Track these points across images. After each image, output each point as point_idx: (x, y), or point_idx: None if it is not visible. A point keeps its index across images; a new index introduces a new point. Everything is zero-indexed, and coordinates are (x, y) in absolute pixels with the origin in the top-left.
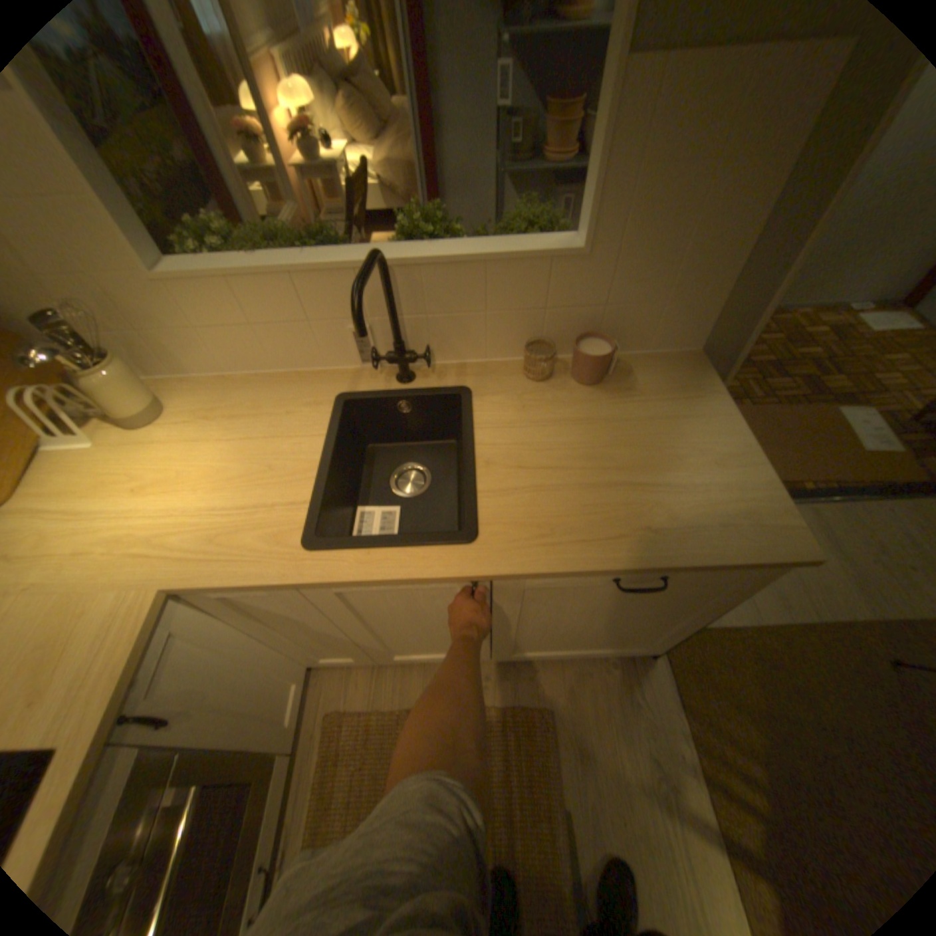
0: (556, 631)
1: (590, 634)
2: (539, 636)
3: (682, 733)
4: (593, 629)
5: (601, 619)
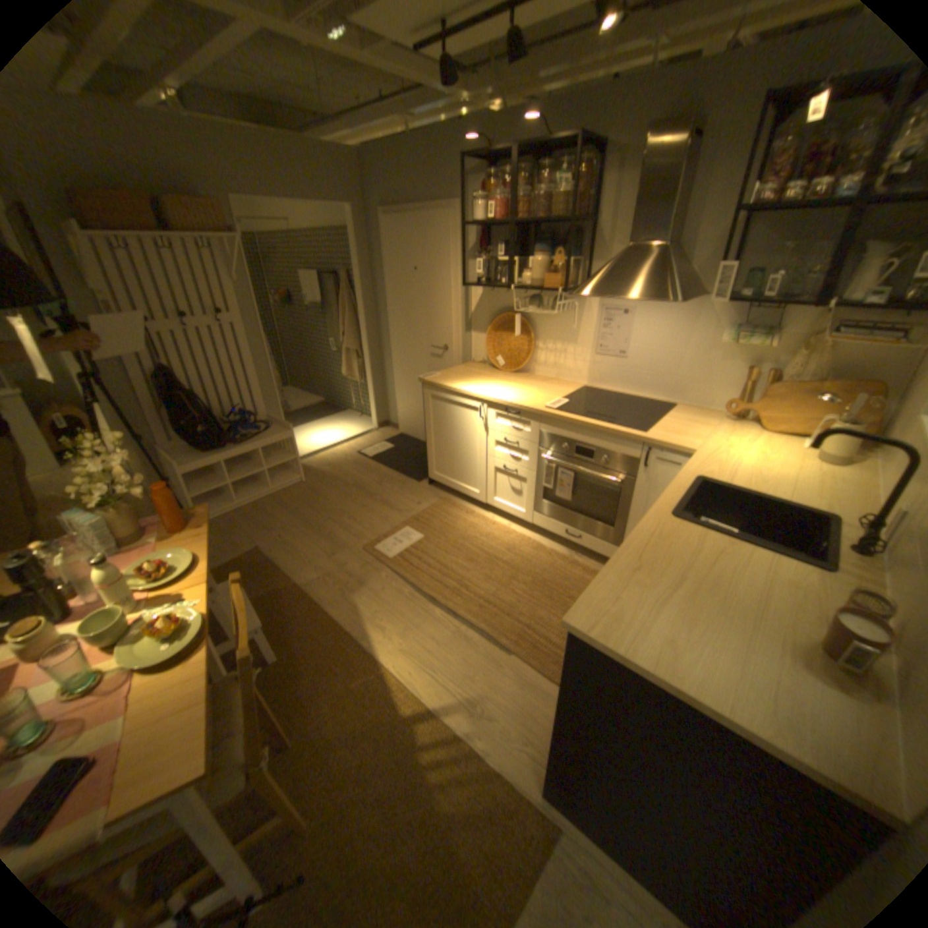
0: None
1: None
2: None
3: (488, 760)
4: None
5: None
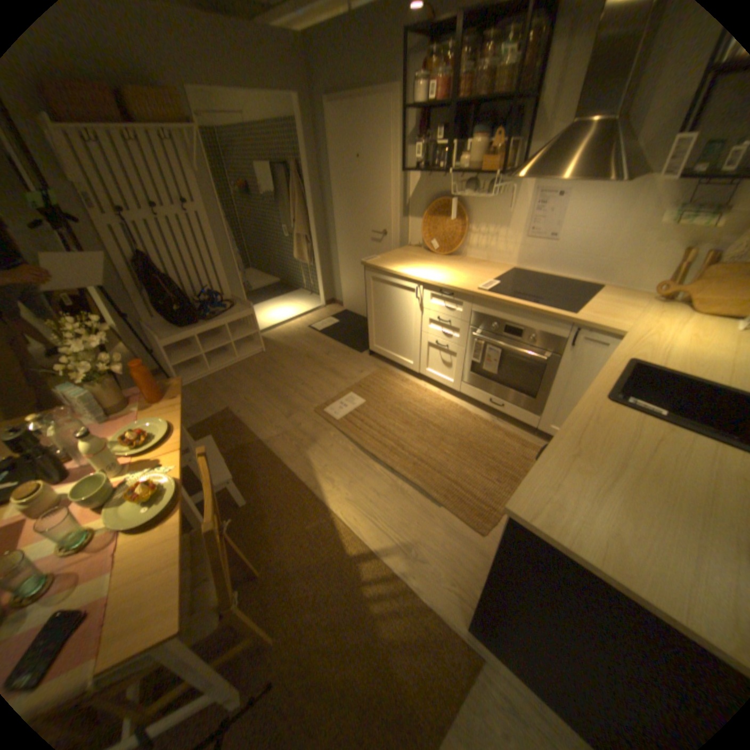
0: None
1: None
2: None
3: (422, 596)
4: None
5: None
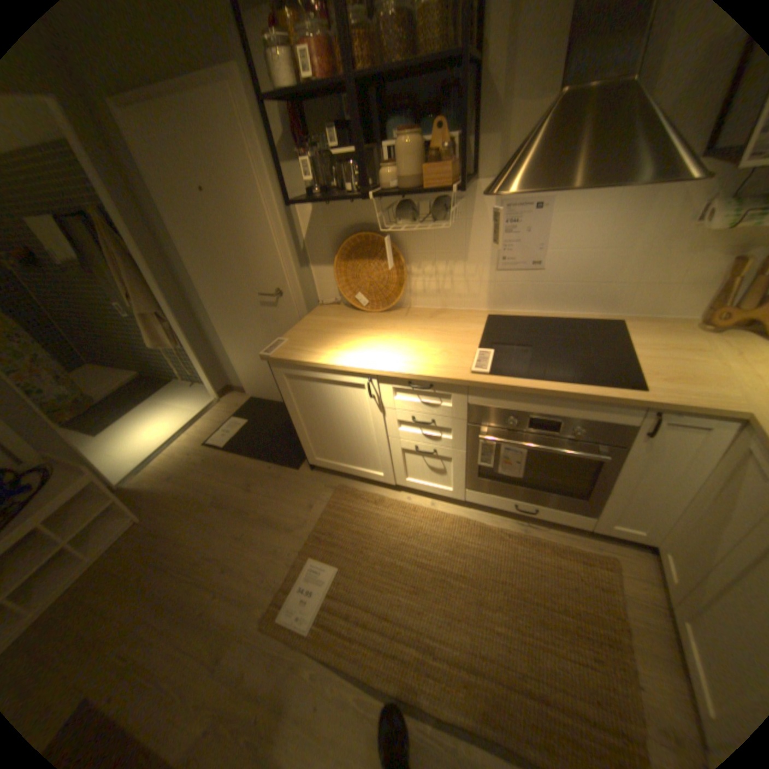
0: None
1: None
2: None
3: None
4: None
5: None
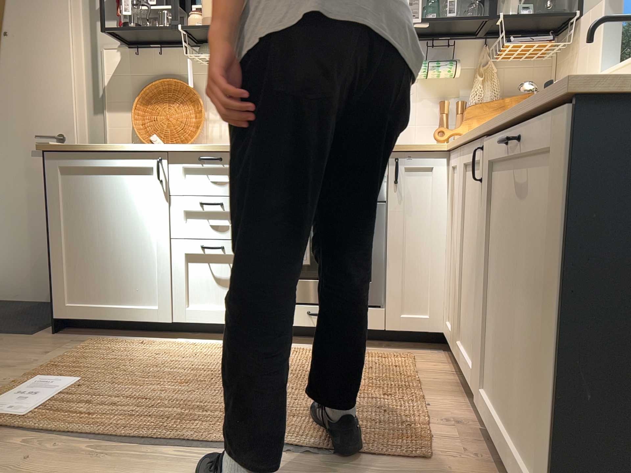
0: (505, 308)
1: (518, 341)
2: (500, 322)
3: None
4: (519, 320)
5: (521, 279)
